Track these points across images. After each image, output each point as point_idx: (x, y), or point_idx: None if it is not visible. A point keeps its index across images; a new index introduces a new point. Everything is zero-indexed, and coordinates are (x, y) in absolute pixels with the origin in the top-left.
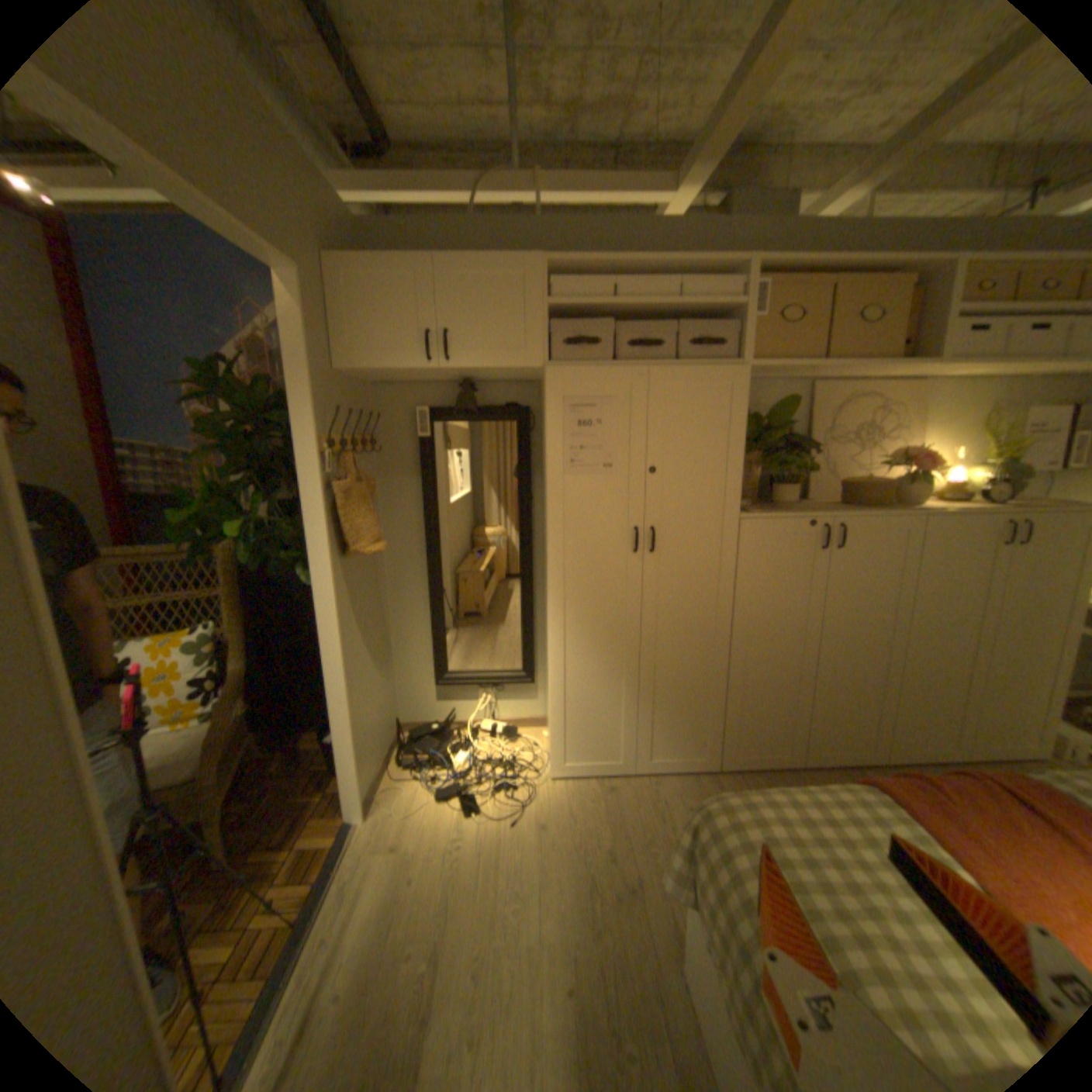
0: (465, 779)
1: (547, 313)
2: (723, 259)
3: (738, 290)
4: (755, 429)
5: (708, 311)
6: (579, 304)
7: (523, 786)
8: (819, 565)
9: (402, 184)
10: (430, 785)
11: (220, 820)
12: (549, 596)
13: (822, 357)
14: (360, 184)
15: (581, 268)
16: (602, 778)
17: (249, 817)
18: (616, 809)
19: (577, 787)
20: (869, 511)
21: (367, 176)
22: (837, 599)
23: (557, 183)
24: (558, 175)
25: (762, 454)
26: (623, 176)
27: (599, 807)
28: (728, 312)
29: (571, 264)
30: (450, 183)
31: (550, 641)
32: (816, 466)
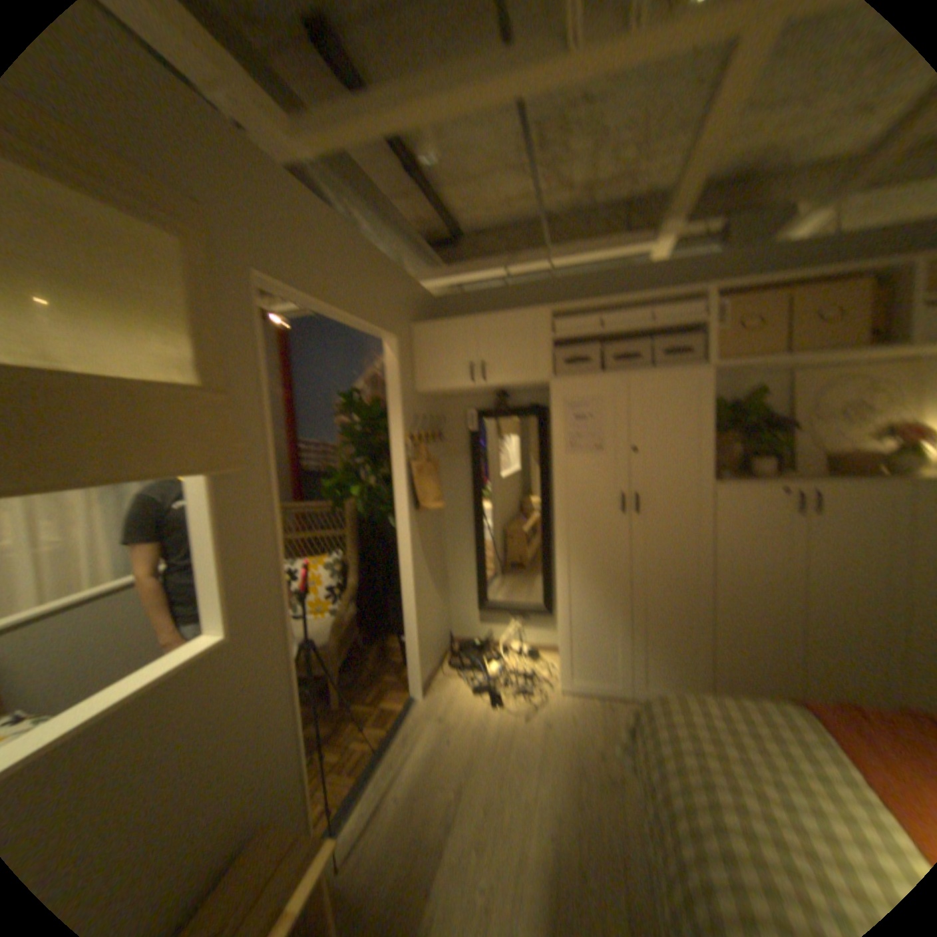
0: (494, 682)
1: (552, 342)
2: (684, 290)
3: (699, 310)
4: (733, 412)
5: (677, 327)
6: (572, 334)
7: (538, 694)
8: (800, 528)
9: (460, 270)
10: (469, 683)
11: (336, 682)
12: (555, 544)
13: (783, 352)
14: (435, 275)
15: (575, 310)
16: (603, 698)
17: (352, 683)
18: (611, 723)
19: (582, 701)
20: (847, 480)
21: (439, 269)
22: (820, 559)
23: (563, 252)
24: (563, 247)
25: (744, 432)
26: (611, 239)
27: (597, 719)
28: (695, 326)
29: (566, 309)
30: (490, 264)
31: (556, 578)
32: (801, 441)
